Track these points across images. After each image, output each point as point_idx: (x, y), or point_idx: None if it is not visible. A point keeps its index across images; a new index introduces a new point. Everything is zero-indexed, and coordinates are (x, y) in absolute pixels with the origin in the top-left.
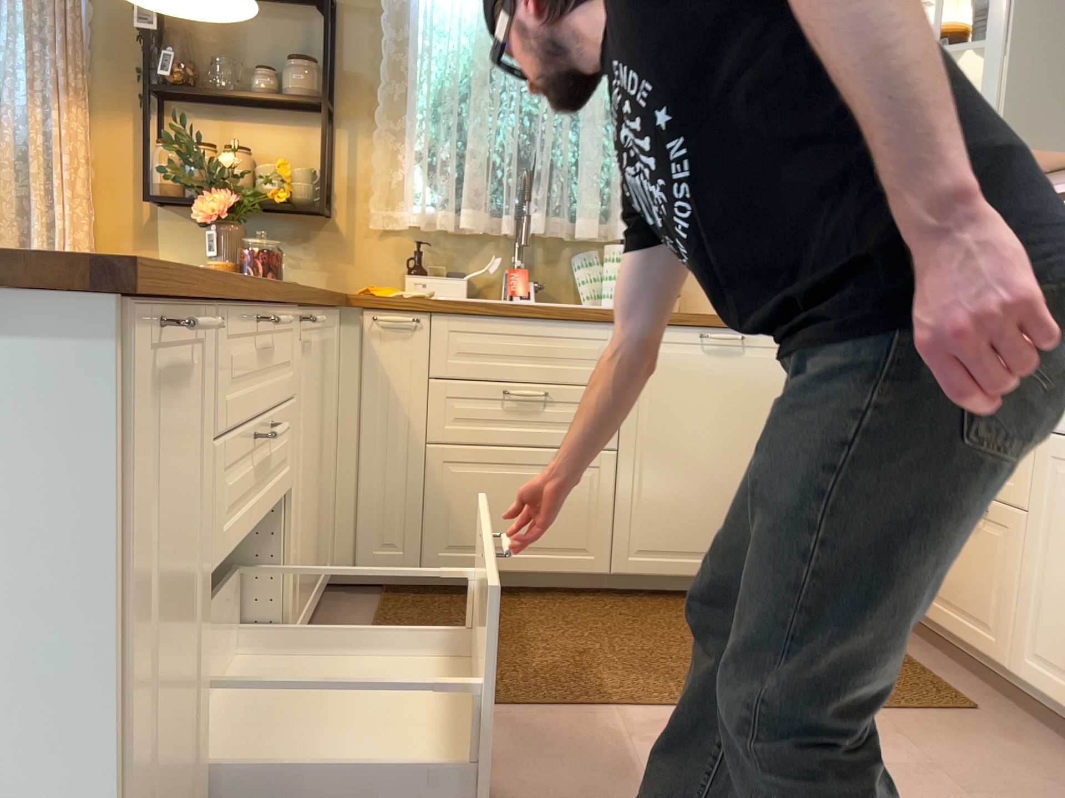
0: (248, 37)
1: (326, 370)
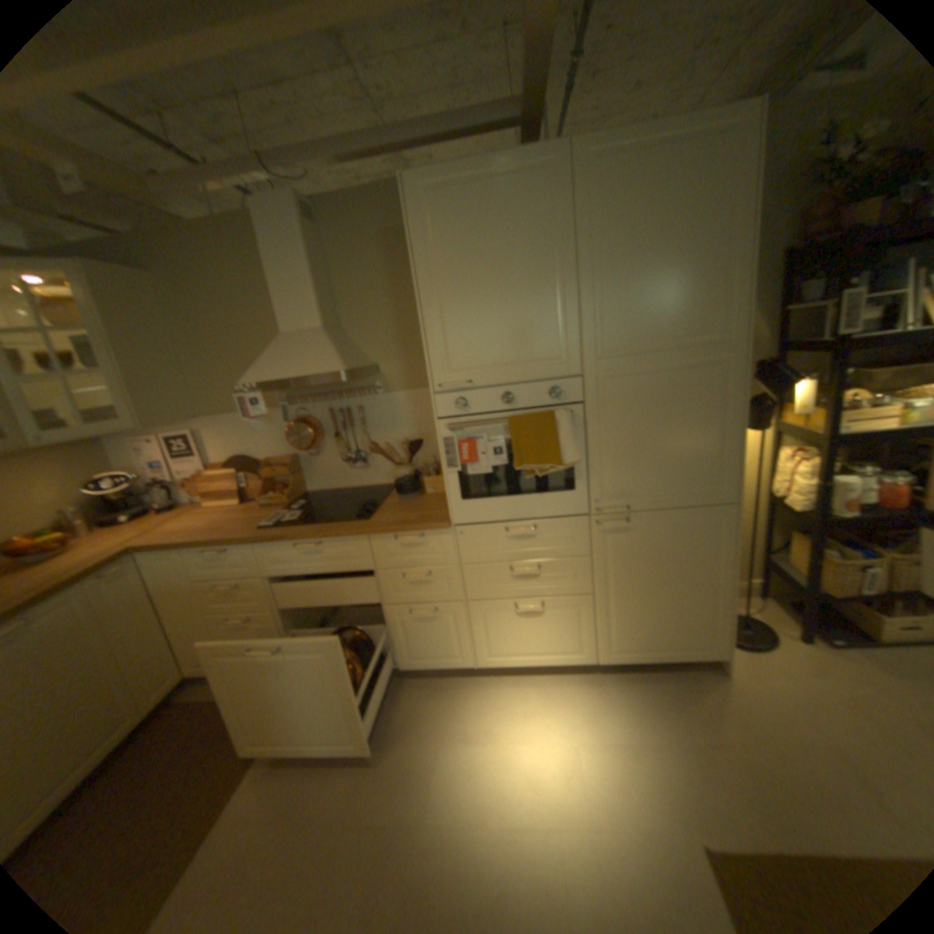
0: None
1: None
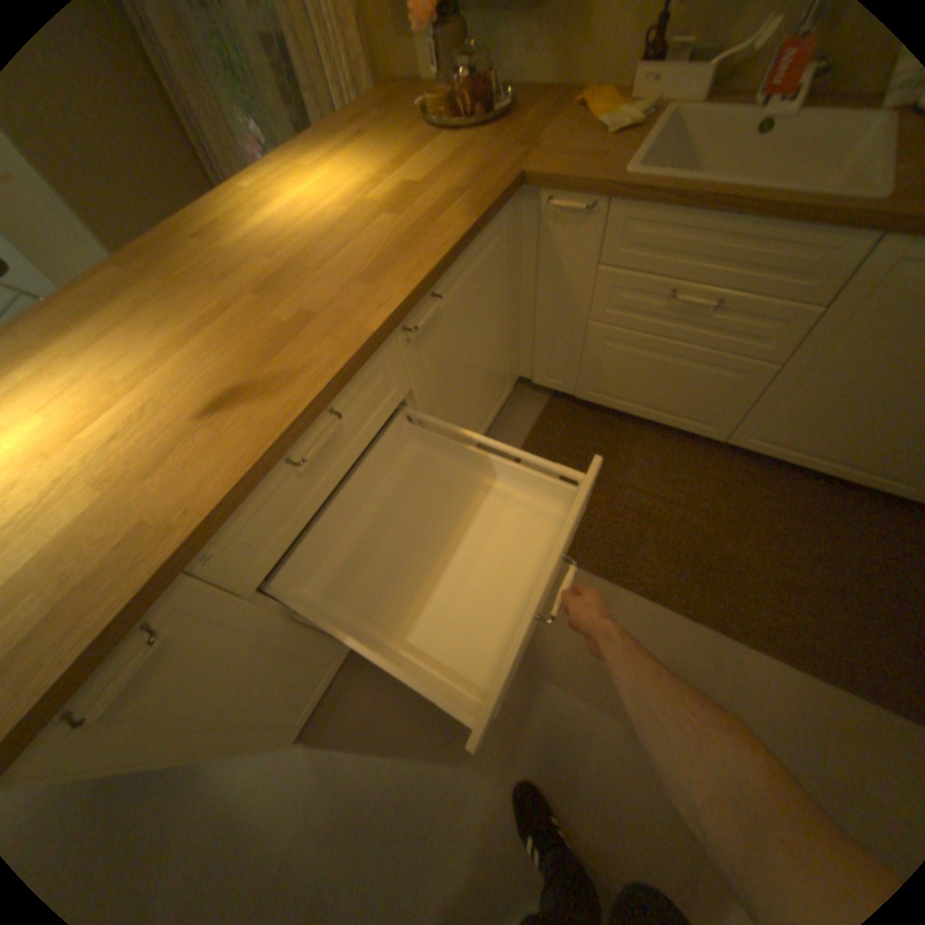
0: None
1: (487, 283)
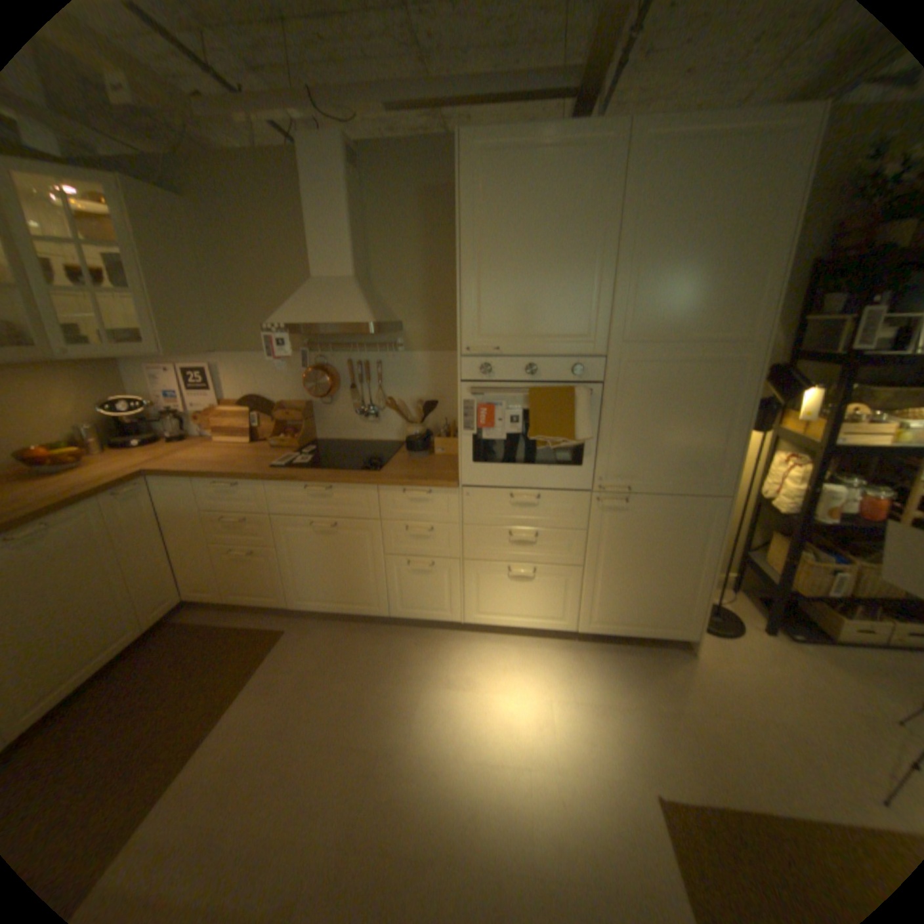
0: None
1: None
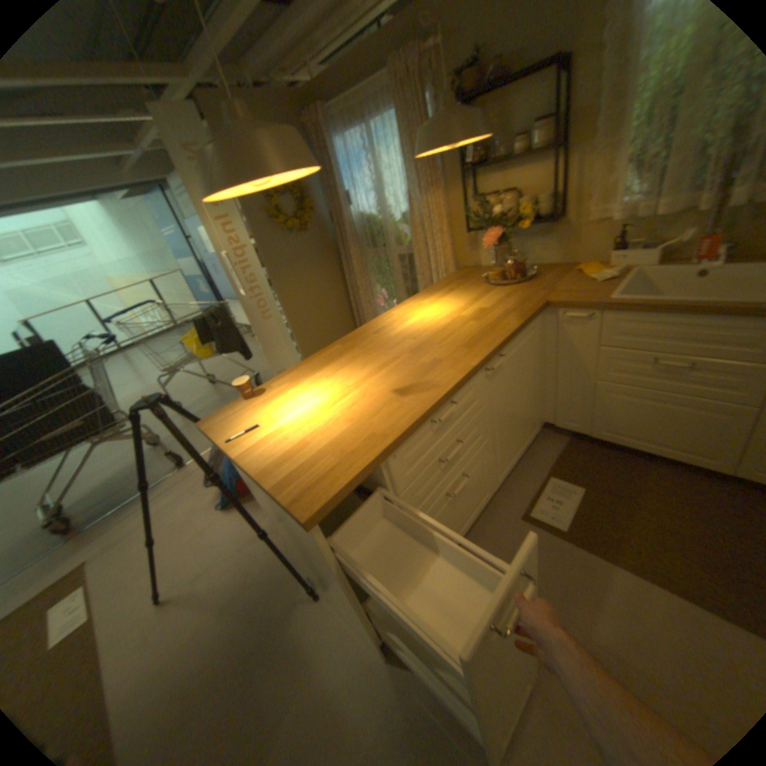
0: (510, 109)
1: (526, 354)
